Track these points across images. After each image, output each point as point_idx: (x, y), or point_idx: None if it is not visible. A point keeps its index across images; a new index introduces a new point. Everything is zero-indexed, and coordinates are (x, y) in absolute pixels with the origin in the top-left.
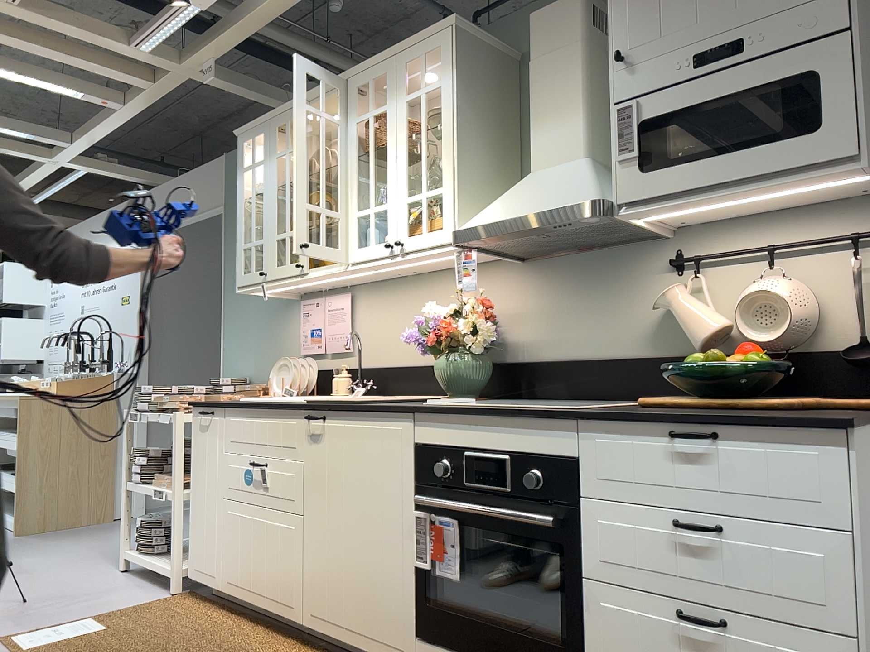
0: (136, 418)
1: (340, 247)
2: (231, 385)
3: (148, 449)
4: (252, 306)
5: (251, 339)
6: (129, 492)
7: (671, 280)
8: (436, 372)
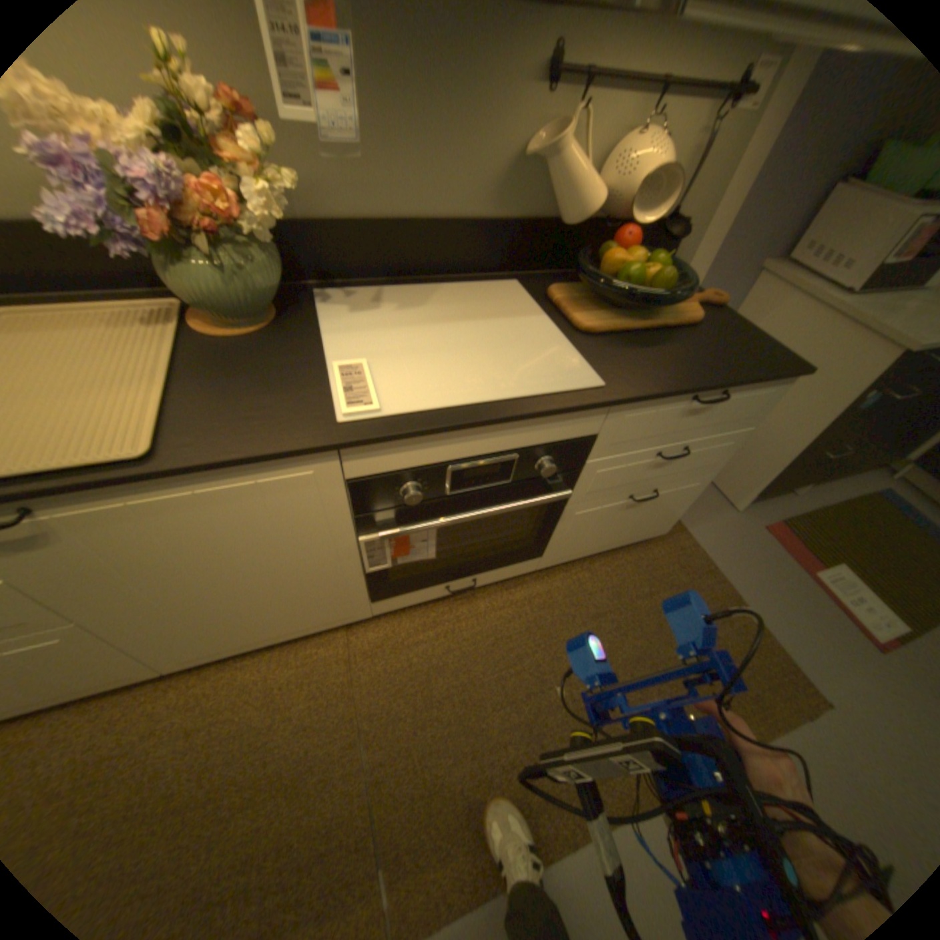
0: None
1: None
2: None
3: None
4: None
5: None
6: None
7: (540, 98)
8: (177, 287)
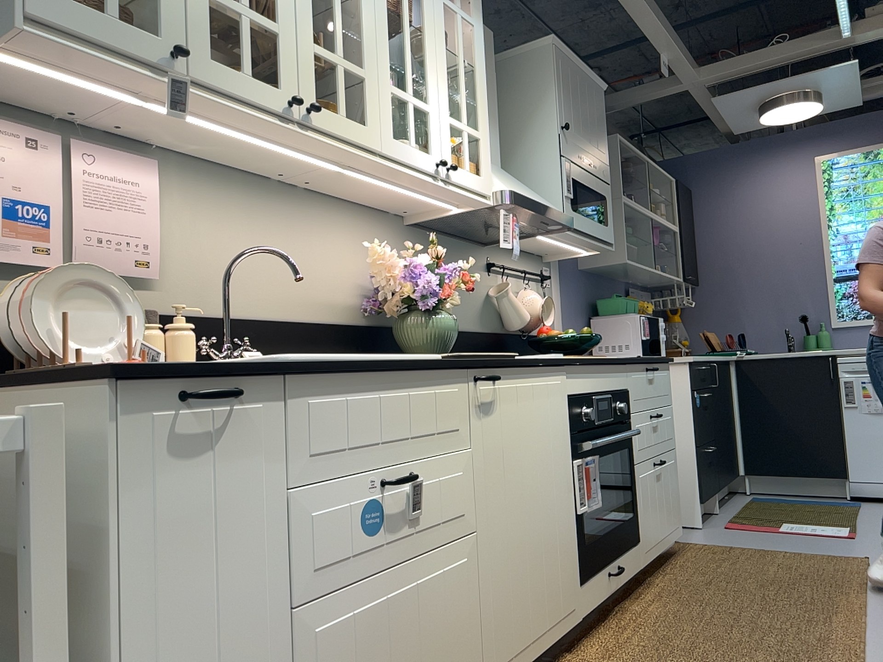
0: None
1: (369, 120)
2: None
3: None
4: None
5: None
6: None
7: (488, 277)
8: (429, 331)
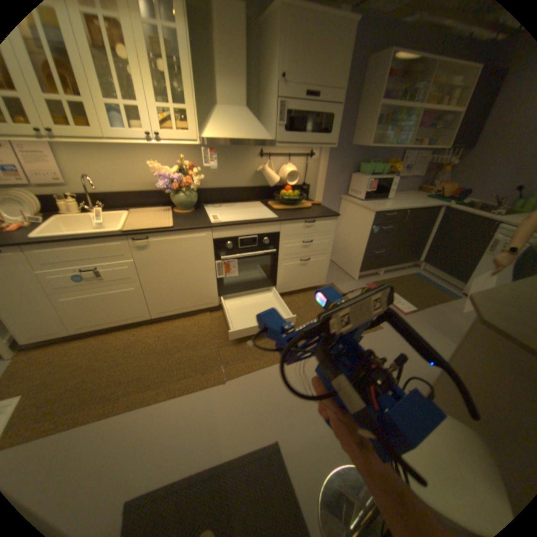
0: None
1: (92, 126)
2: None
3: None
4: None
5: None
6: None
7: (259, 161)
8: (175, 202)
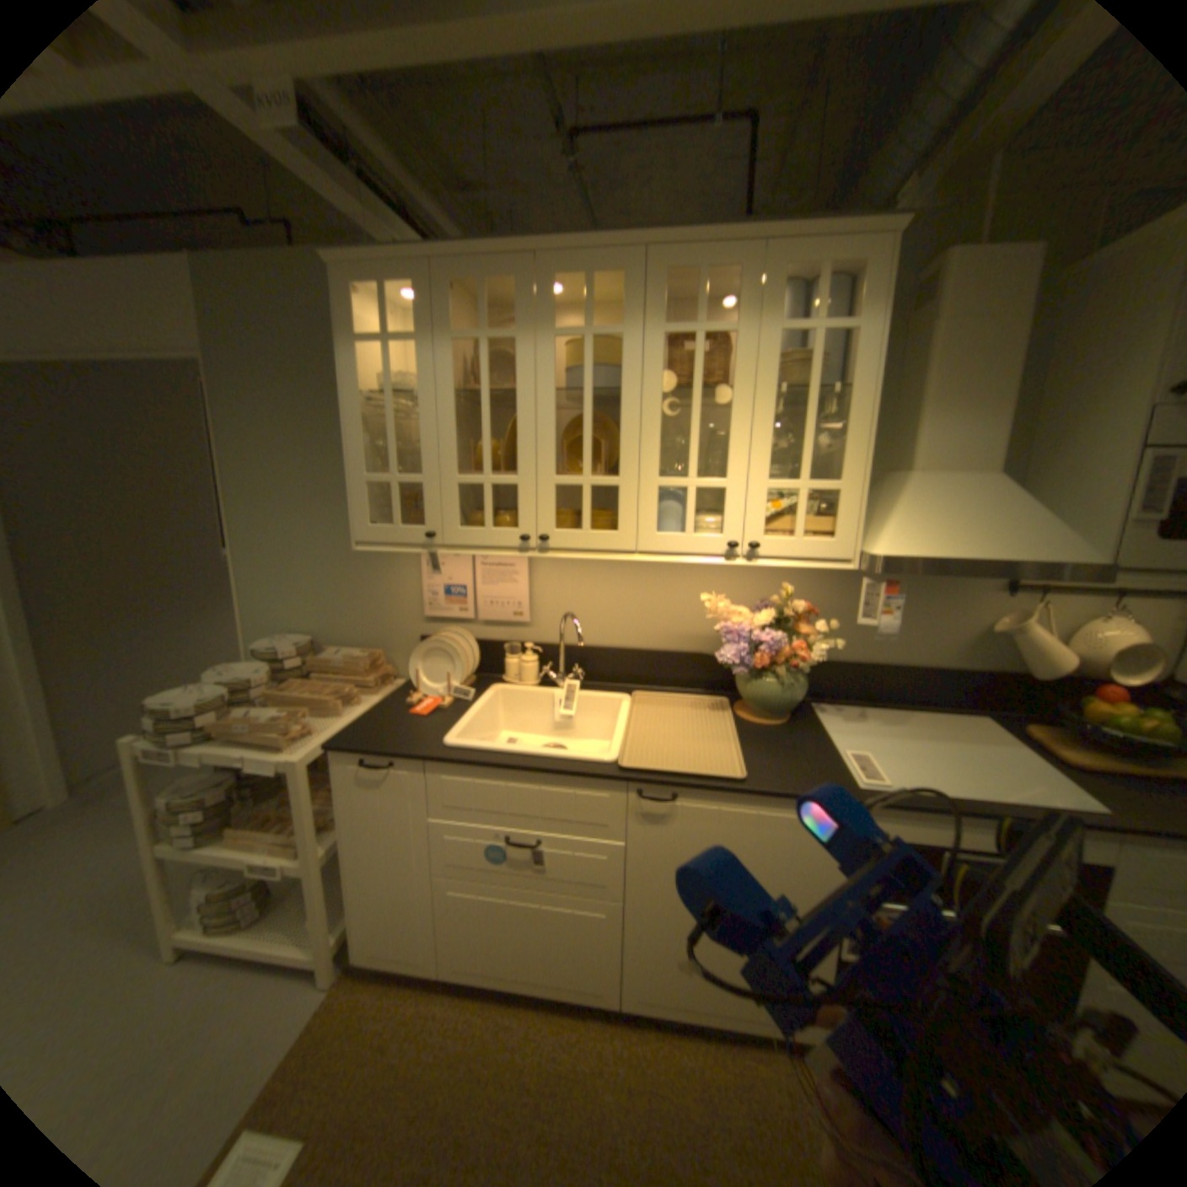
0: (164, 762)
1: (620, 527)
2: (292, 657)
3: (191, 797)
4: (300, 534)
5: (306, 582)
6: (159, 862)
7: (1004, 601)
8: (750, 693)
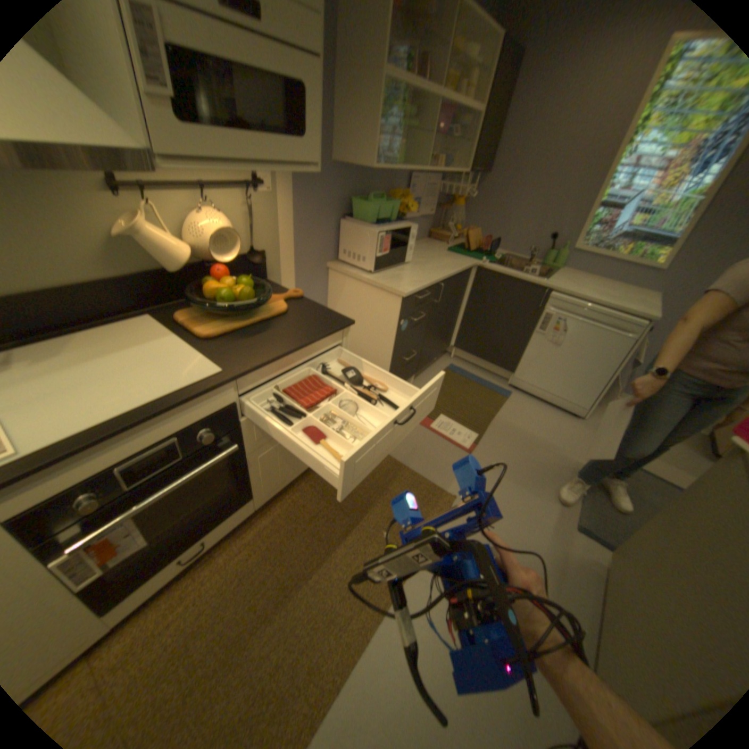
0: None
1: None
2: None
3: None
4: None
5: None
6: None
7: (109, 199)
8: None
